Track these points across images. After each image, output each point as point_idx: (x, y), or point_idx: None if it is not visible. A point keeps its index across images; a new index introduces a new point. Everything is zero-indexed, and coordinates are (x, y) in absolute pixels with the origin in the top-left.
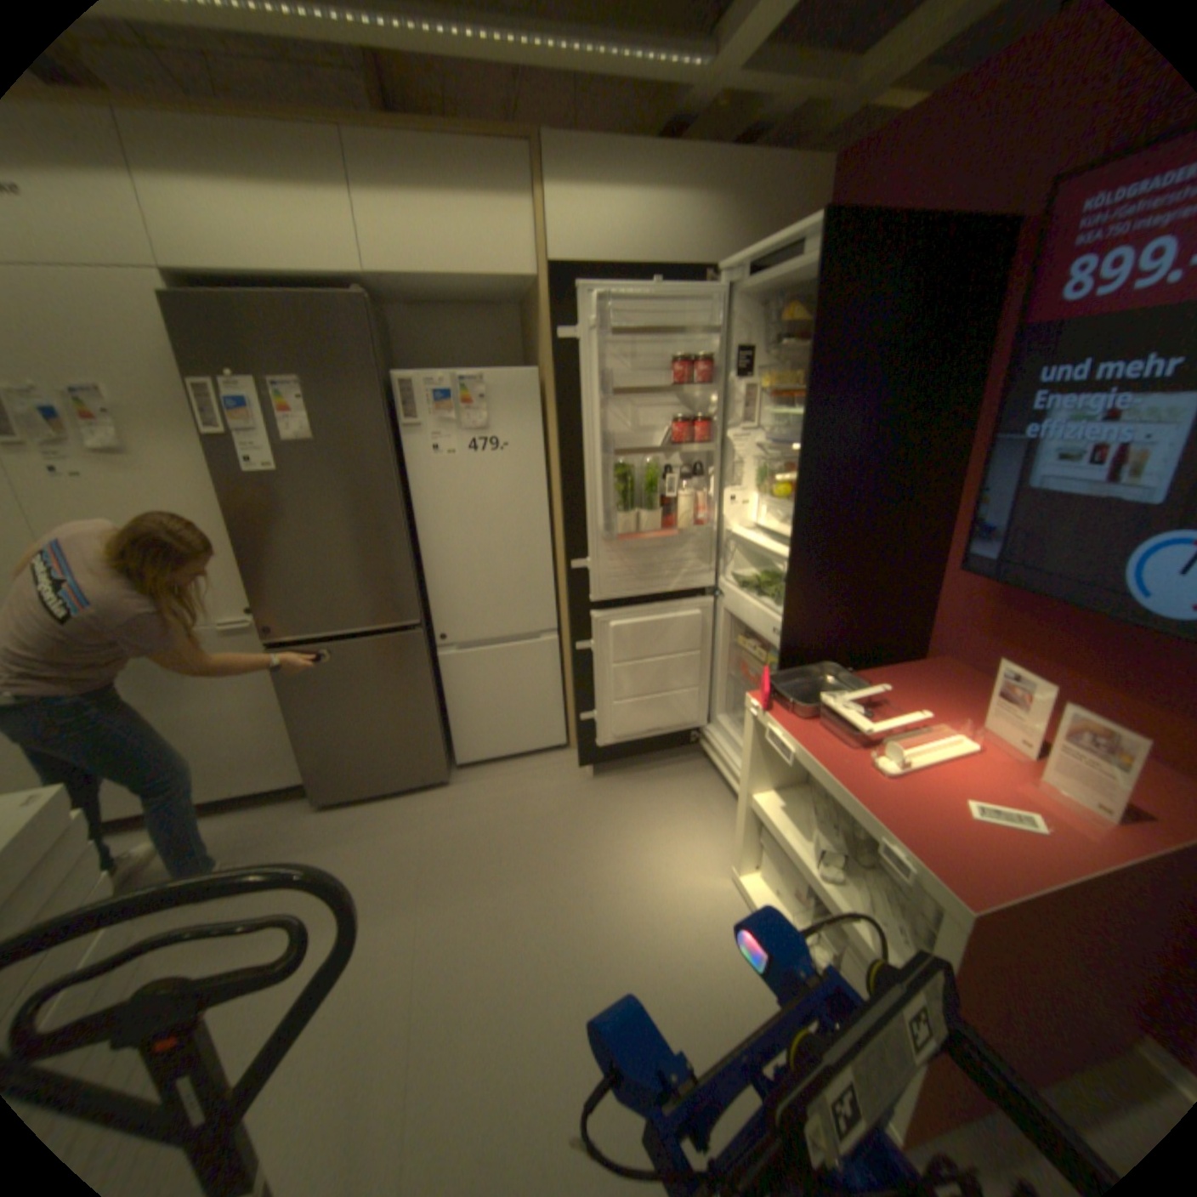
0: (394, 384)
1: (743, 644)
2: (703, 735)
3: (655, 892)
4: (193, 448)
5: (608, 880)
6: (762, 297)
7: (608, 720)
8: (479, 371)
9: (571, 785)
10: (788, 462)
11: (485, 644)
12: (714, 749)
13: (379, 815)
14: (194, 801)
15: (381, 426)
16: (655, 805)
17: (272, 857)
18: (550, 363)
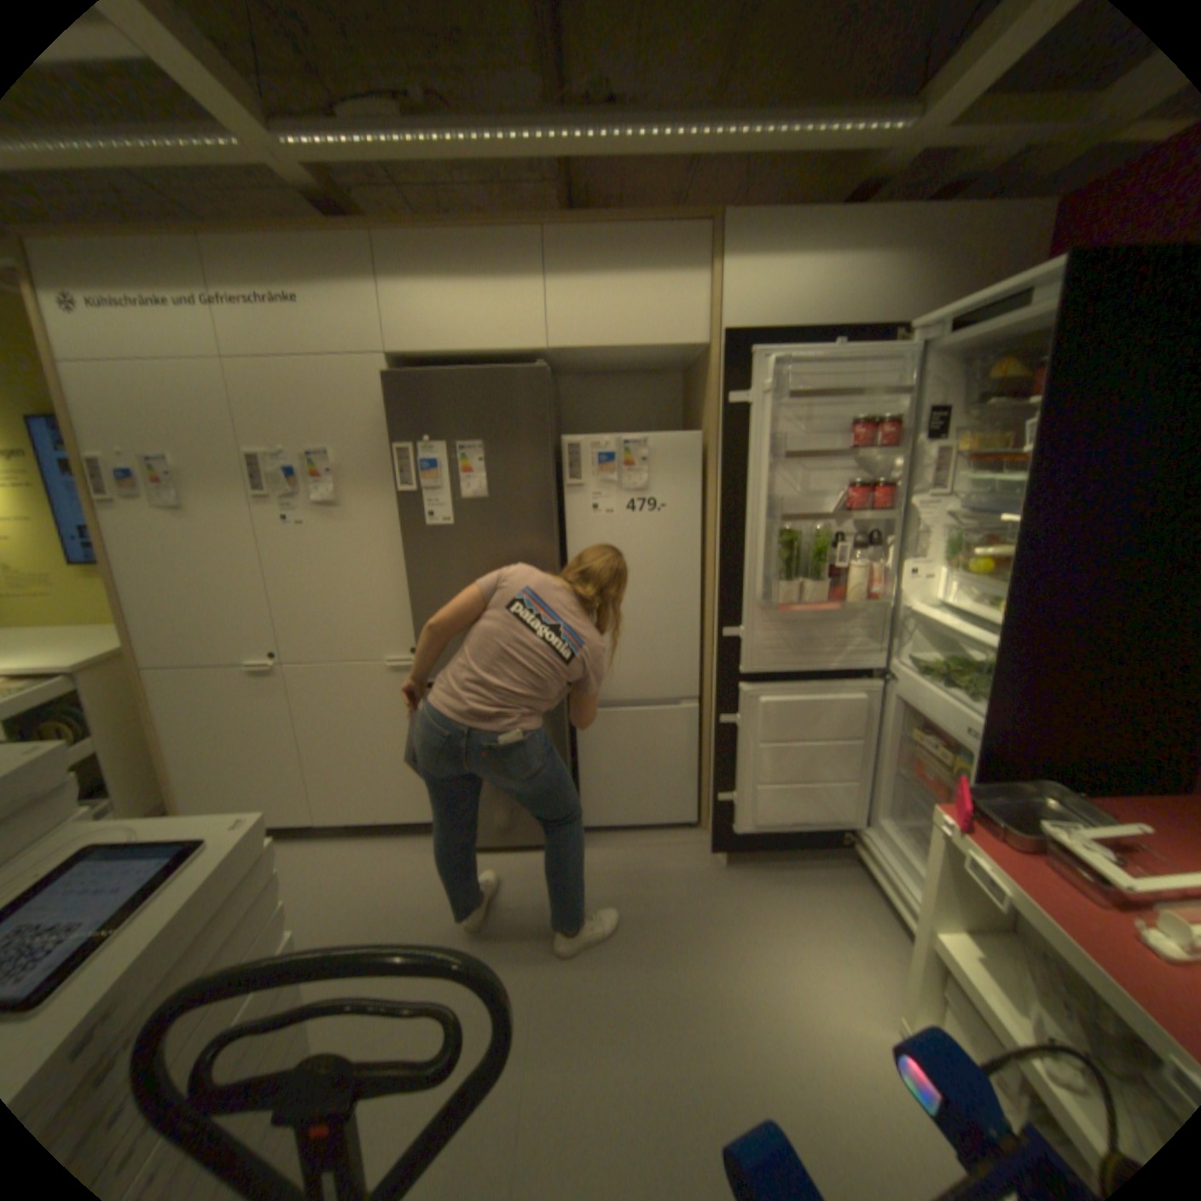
0: (562, 447)
1: (919, 739)
2: (860, 838)
3: (801, 1026)
4: (388, 502)
5: (742, 997)
6: (961, 353)
7: (749, 805)
8: (643, 435)
9: (701, 871)
10: (990, 533)
11: (622, 705)
12: (875, 859)
13: (503, 867)
14: (345, 822)
15: (547, 486)
16: (799, 915)
17: (404, 892)
18: (714, 426)
